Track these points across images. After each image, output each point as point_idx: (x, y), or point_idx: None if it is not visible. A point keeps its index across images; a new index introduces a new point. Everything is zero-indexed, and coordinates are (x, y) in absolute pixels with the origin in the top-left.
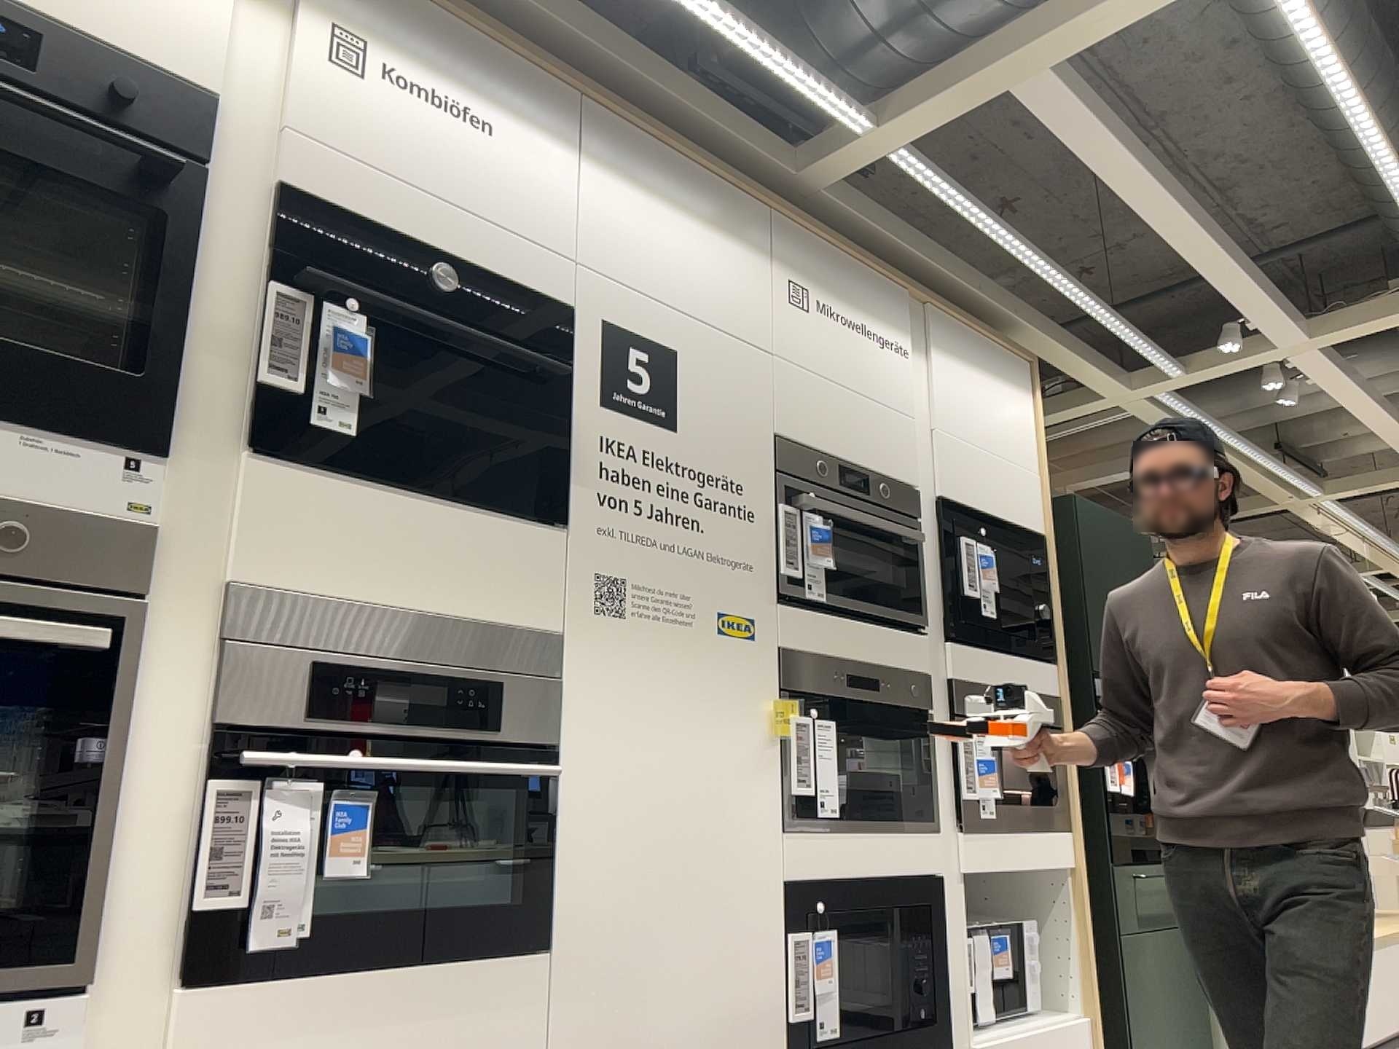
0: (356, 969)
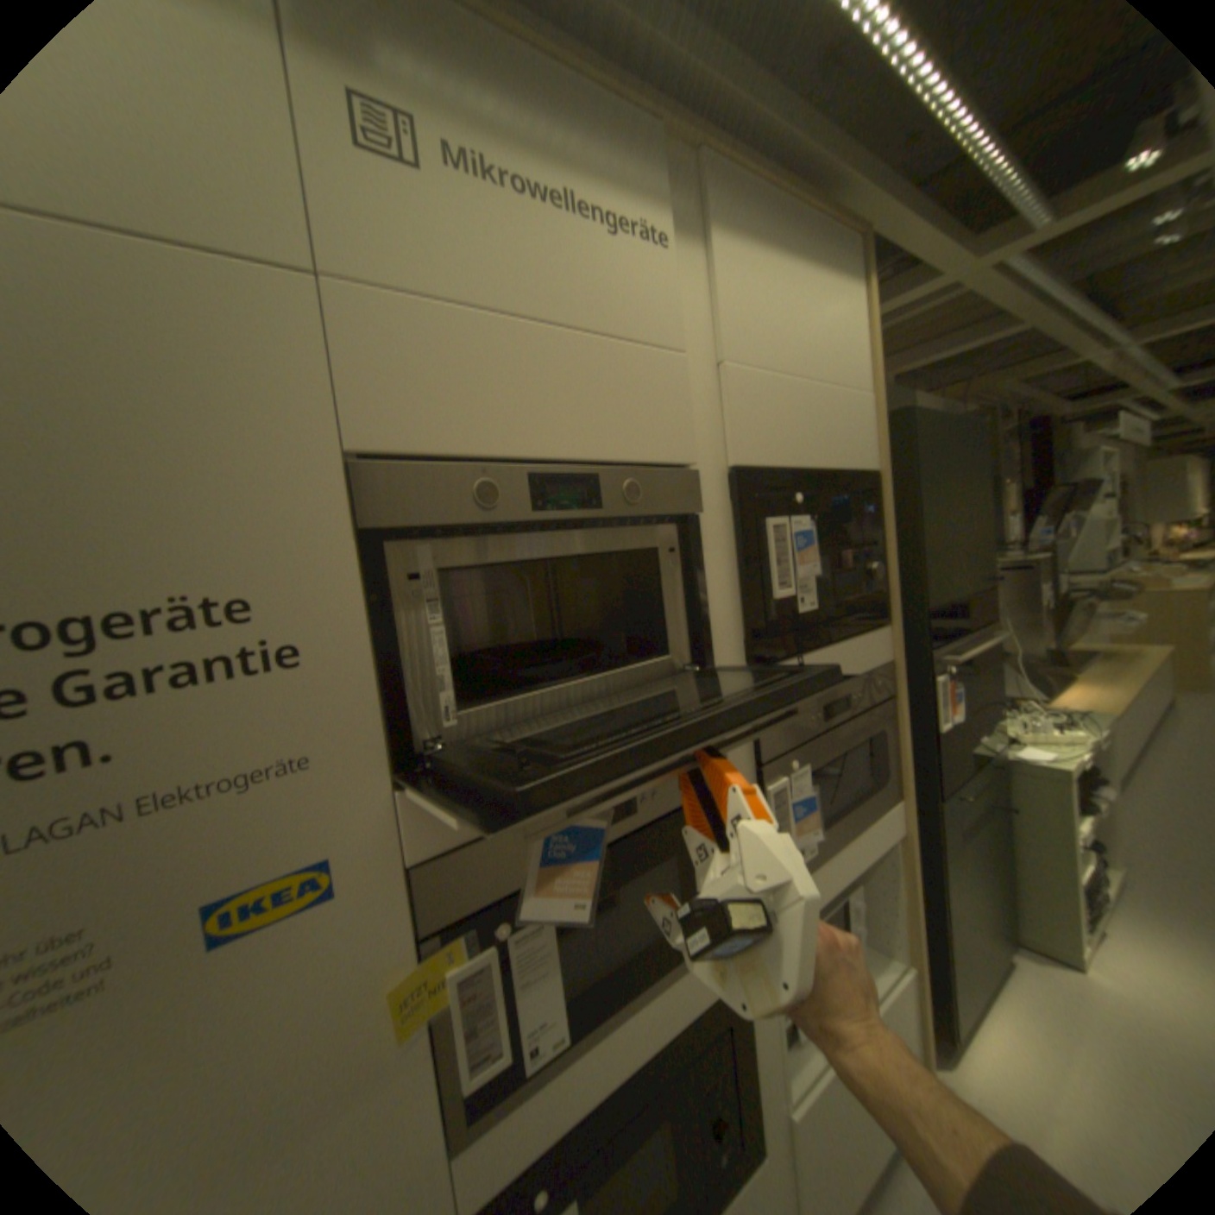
0: None
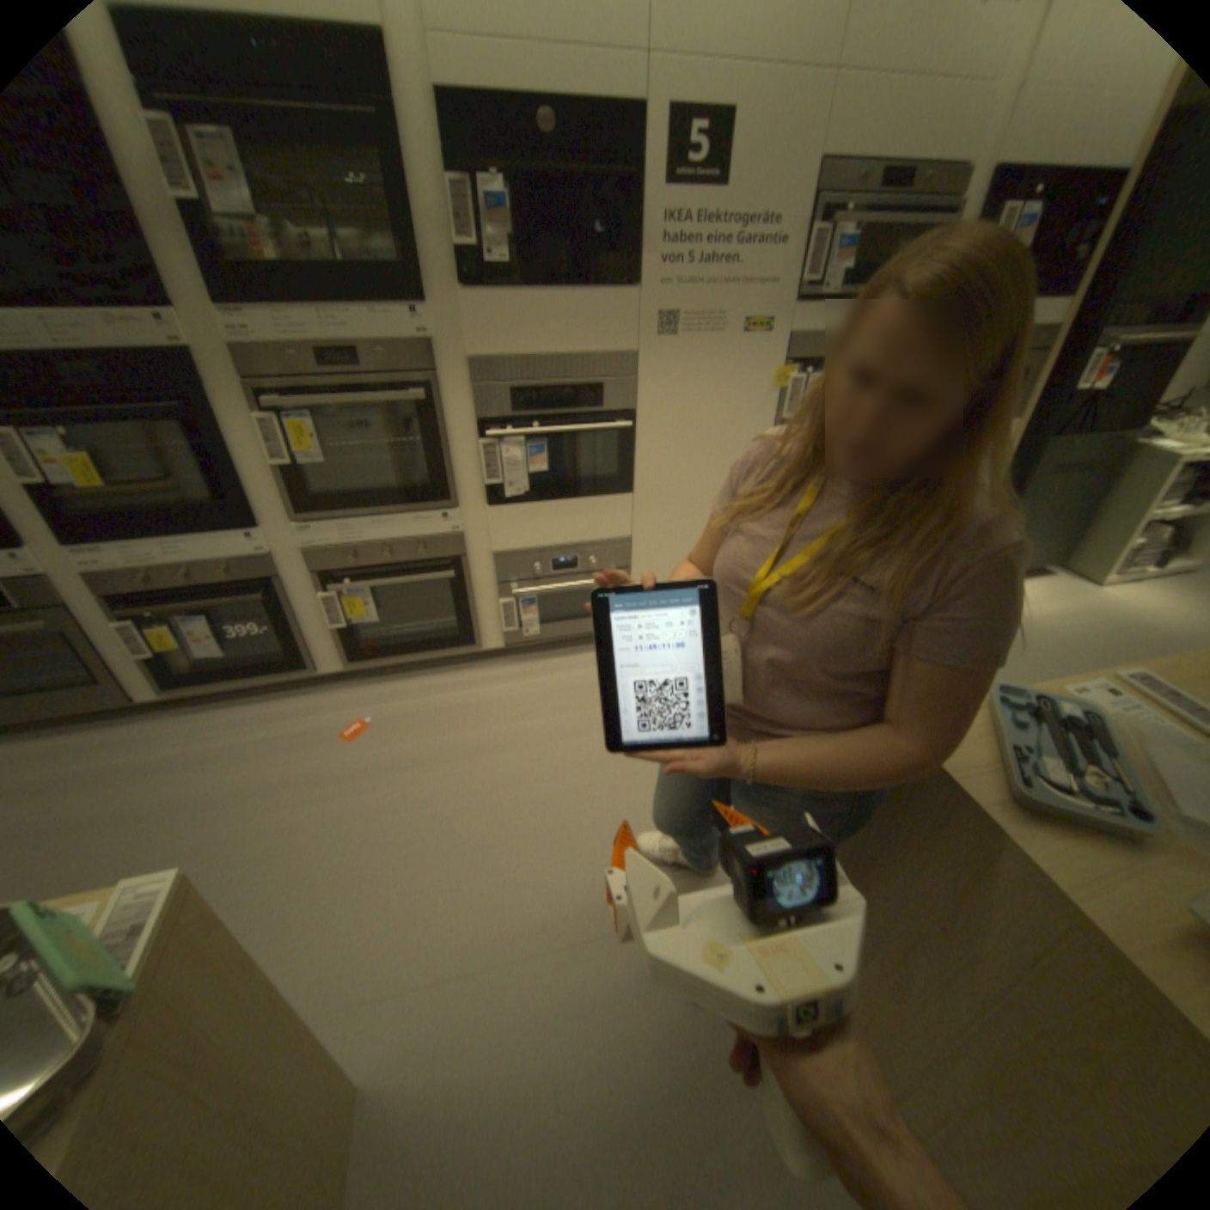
0: (547, 500)
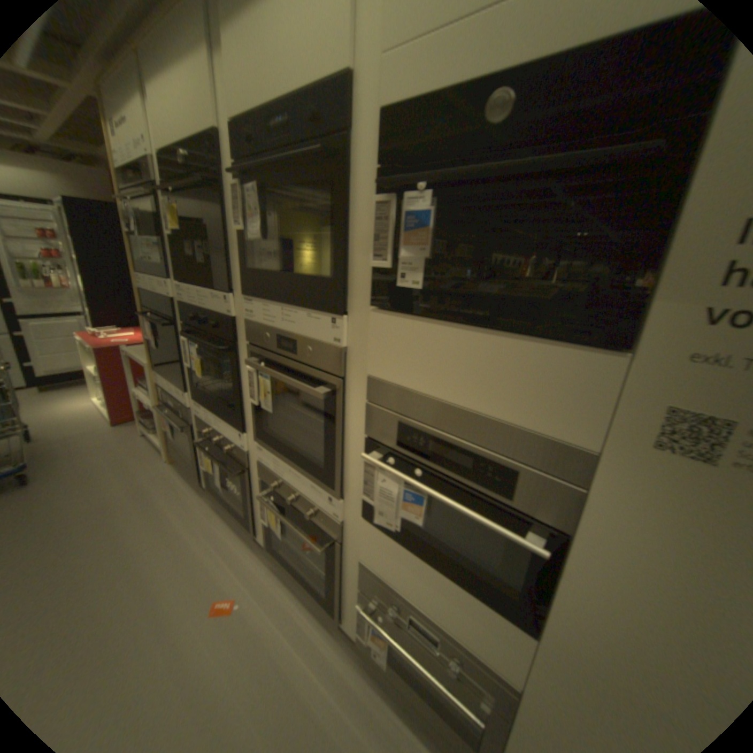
0: (419, 556)
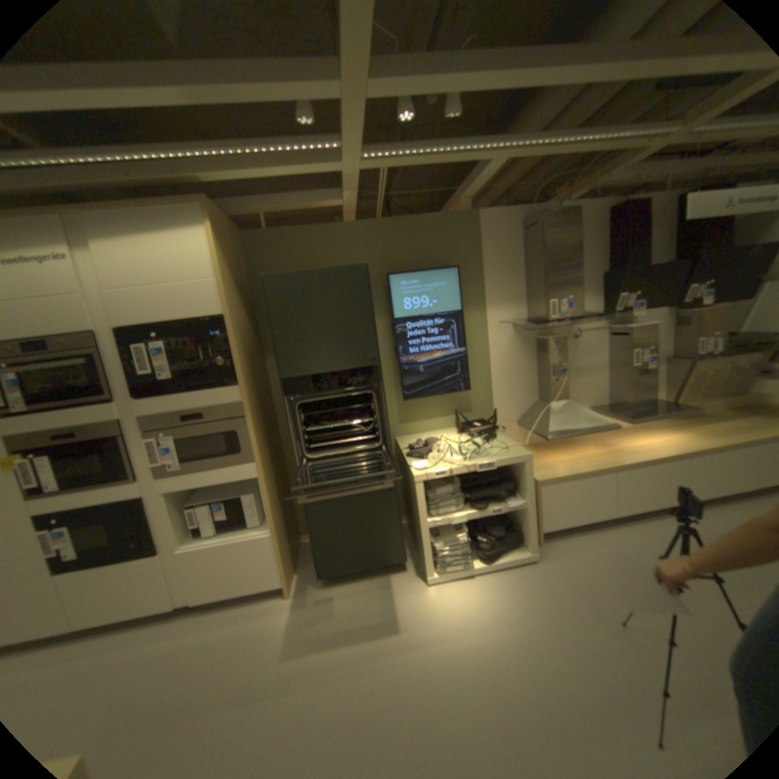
0: None
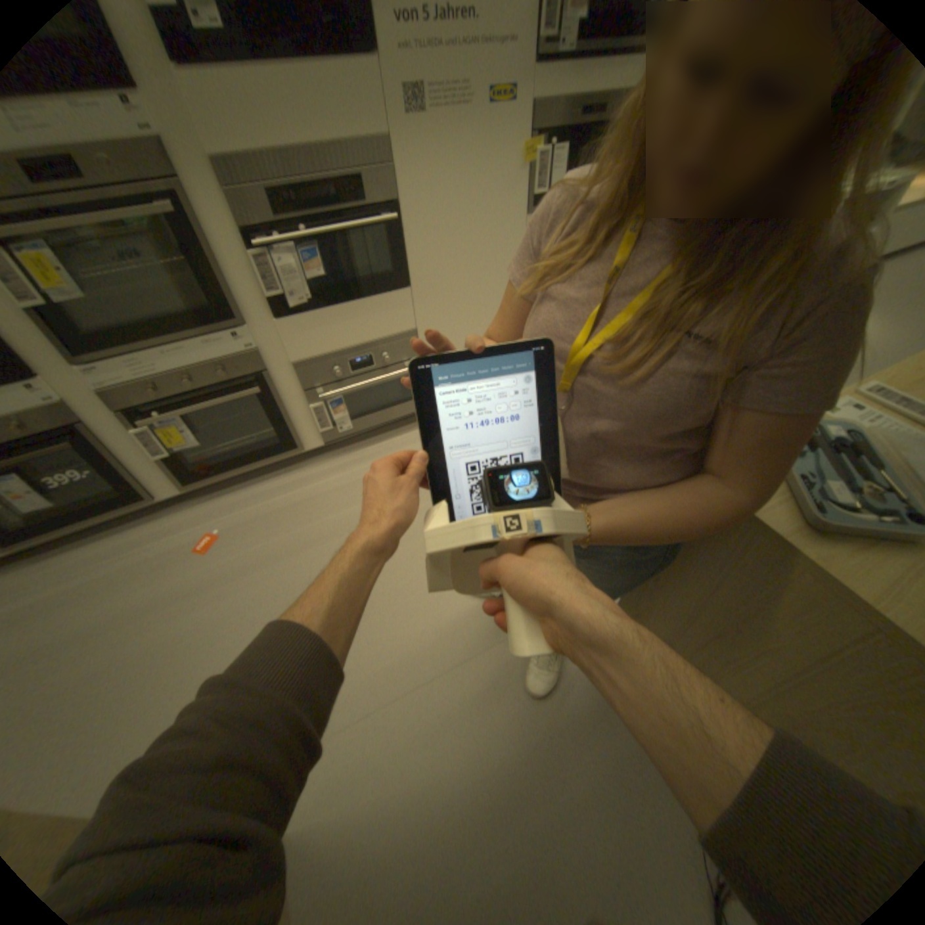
0: (332, 305)
